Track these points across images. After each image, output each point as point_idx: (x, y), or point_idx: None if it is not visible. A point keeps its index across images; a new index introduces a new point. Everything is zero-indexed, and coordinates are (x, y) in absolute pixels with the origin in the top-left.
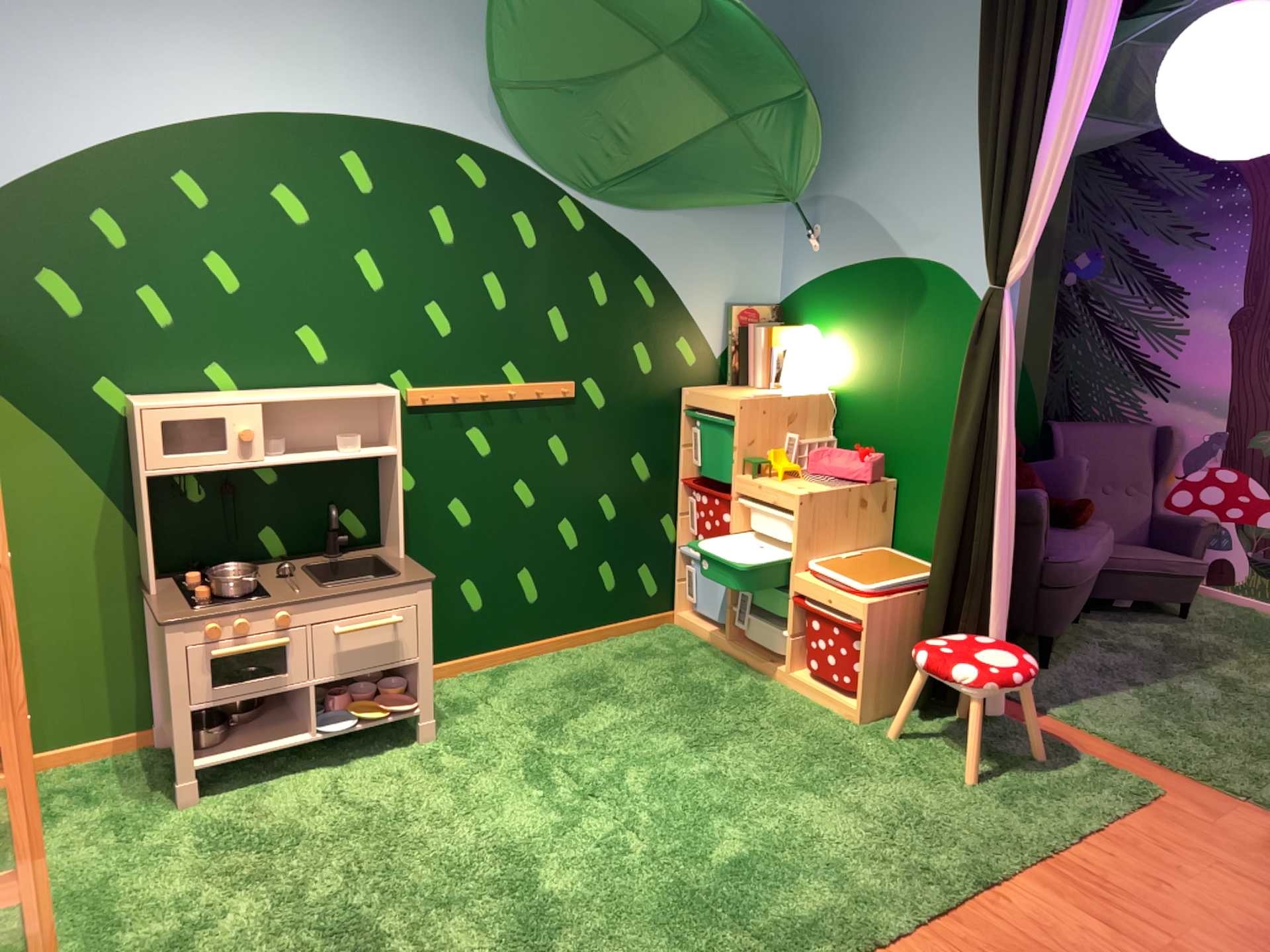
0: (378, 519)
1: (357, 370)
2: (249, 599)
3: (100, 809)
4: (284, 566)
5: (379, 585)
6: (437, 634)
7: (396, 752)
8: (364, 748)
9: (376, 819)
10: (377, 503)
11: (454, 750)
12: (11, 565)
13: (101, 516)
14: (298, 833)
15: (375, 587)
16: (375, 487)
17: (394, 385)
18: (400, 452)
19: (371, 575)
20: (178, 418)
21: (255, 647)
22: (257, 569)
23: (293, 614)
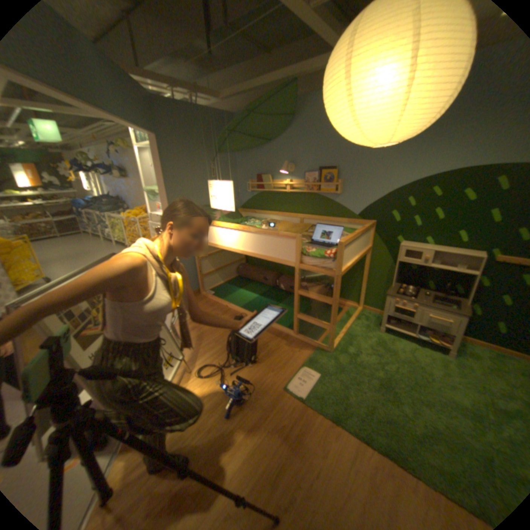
0: (469, 291)
1: (478, 246)
2: (410, 298)
3: (367, 323)
4: (430, 293)
5: (454, 310)
6: (481, 332)
7: (439, 354)
8: (431, 348)
9: (416, 365)
10: (471, 287)
11: (457, 366)
12: (370, 270)
13: (390, 266)
14: (396, 354)
15: (453, 310)
16: (471, 282)
17: (492, 253)
18: (486, 274)
19: (455, 306)
20: (409, 250)
21: (405, 309)
22: (422, 291)
23: (418, 306)
